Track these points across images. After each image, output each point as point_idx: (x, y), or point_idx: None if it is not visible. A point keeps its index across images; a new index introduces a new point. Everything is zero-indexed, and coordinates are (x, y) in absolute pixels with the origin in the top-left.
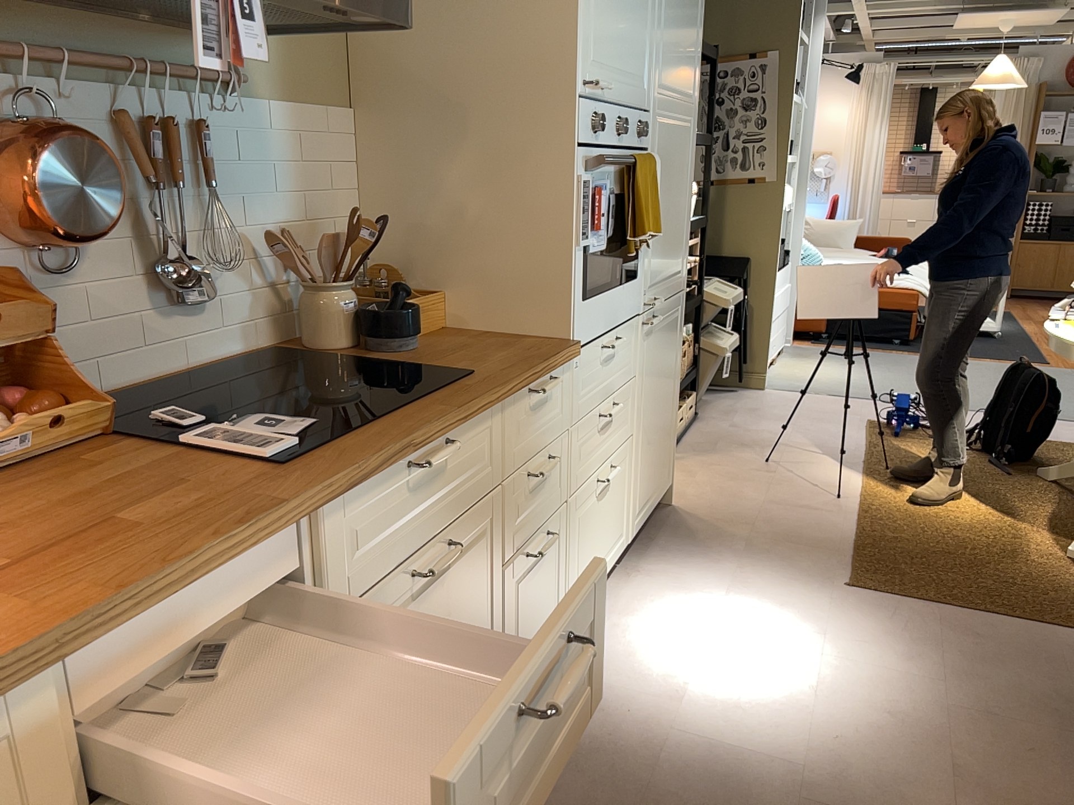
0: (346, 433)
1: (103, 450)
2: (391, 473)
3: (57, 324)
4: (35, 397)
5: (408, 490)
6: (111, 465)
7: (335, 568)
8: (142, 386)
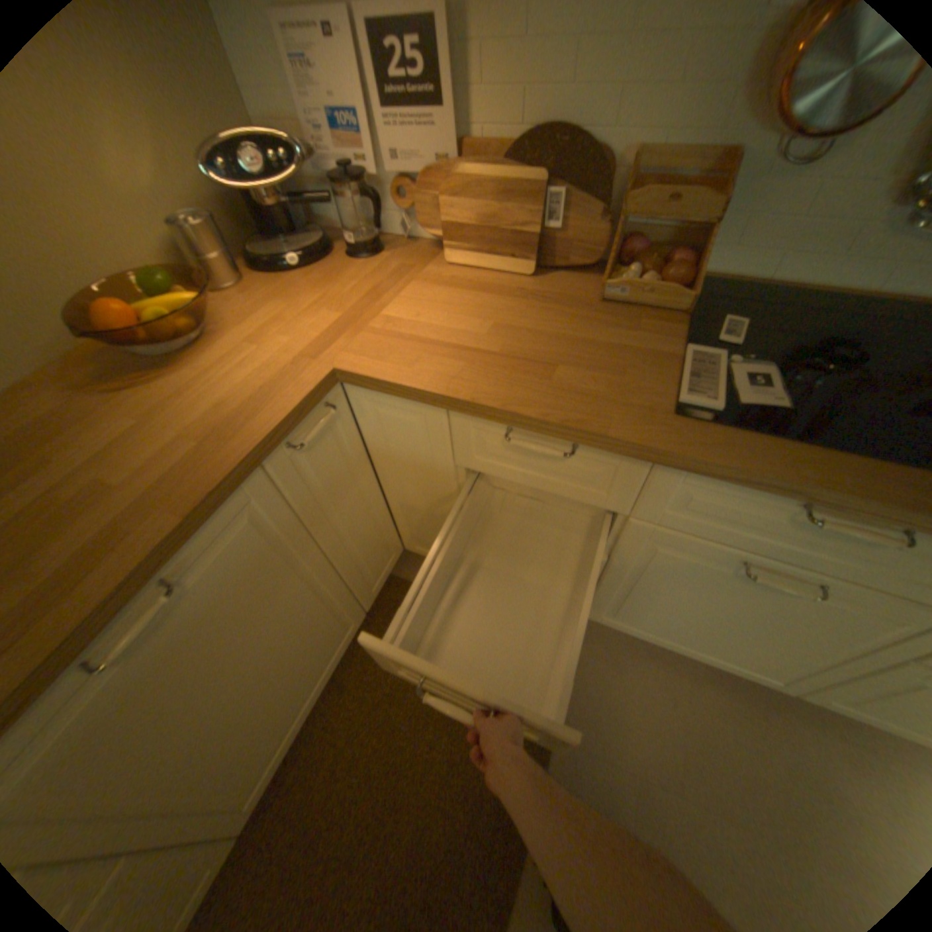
0: (785, 436)
1: (664, 322)
2: (782, 496)
3: (772, 208)
4: (677, 263)
5: (800, 521)
6: (640, 334)
7: (661, 500)
8: (812, 287)
